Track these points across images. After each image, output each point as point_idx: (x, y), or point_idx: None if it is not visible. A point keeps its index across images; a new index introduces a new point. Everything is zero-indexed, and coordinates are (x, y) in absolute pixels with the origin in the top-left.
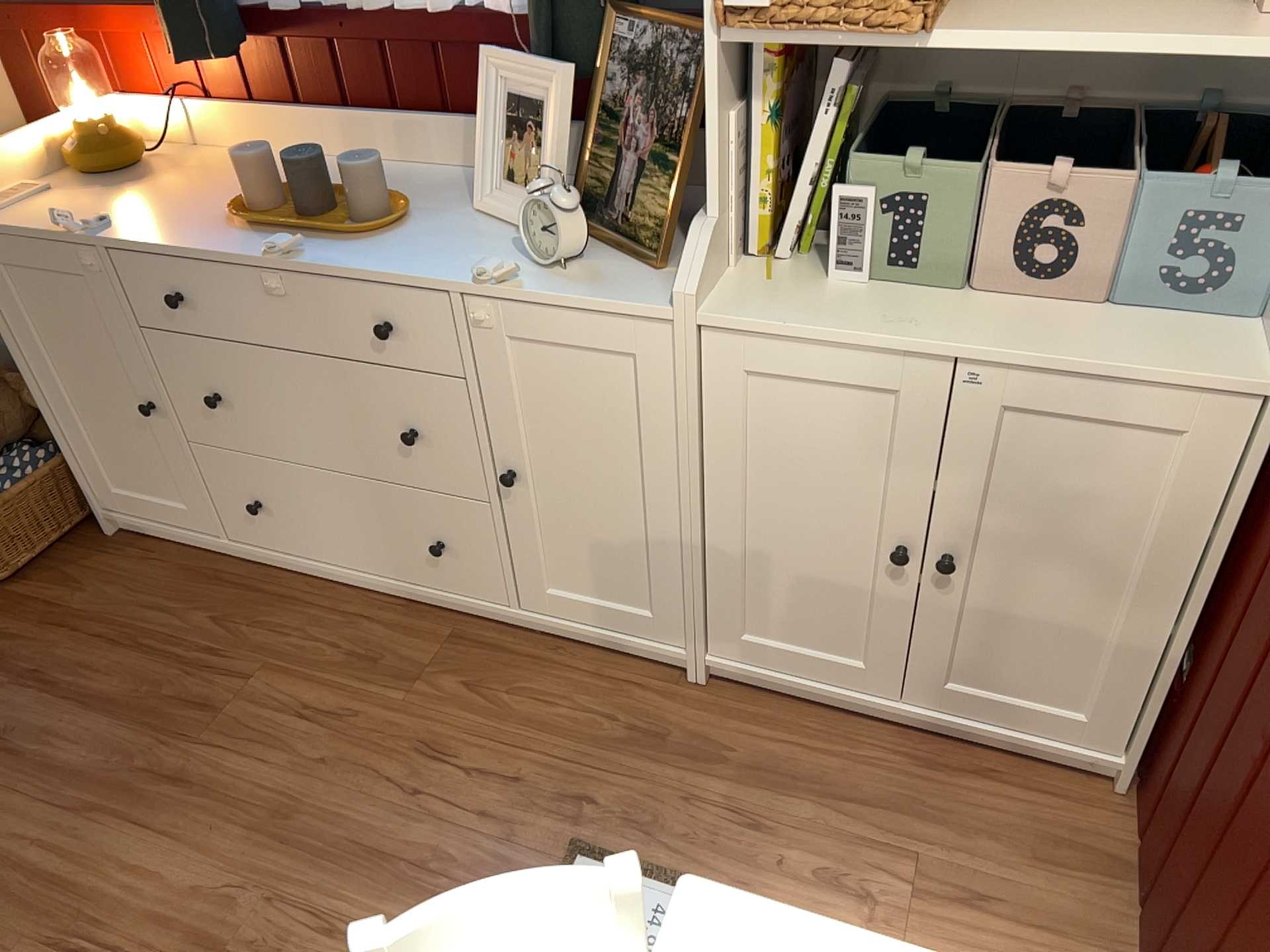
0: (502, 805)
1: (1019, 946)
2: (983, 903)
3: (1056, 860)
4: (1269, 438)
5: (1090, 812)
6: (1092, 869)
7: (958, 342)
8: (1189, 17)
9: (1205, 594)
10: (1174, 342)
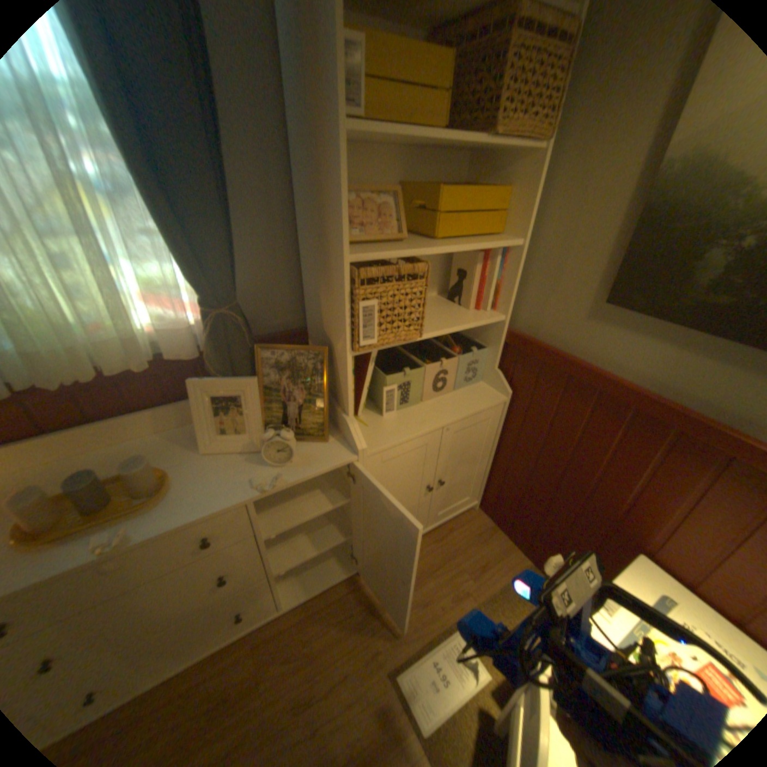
0: (353, 700)
1: (506, 573)
2: (490, 569)
3: (489, 541)
4: (511, 409)
5: (480, 521)
6: (495, 536)
7: (442, 419)
8: (449, 307)
9: (498, 451)
10: (478, 393)
